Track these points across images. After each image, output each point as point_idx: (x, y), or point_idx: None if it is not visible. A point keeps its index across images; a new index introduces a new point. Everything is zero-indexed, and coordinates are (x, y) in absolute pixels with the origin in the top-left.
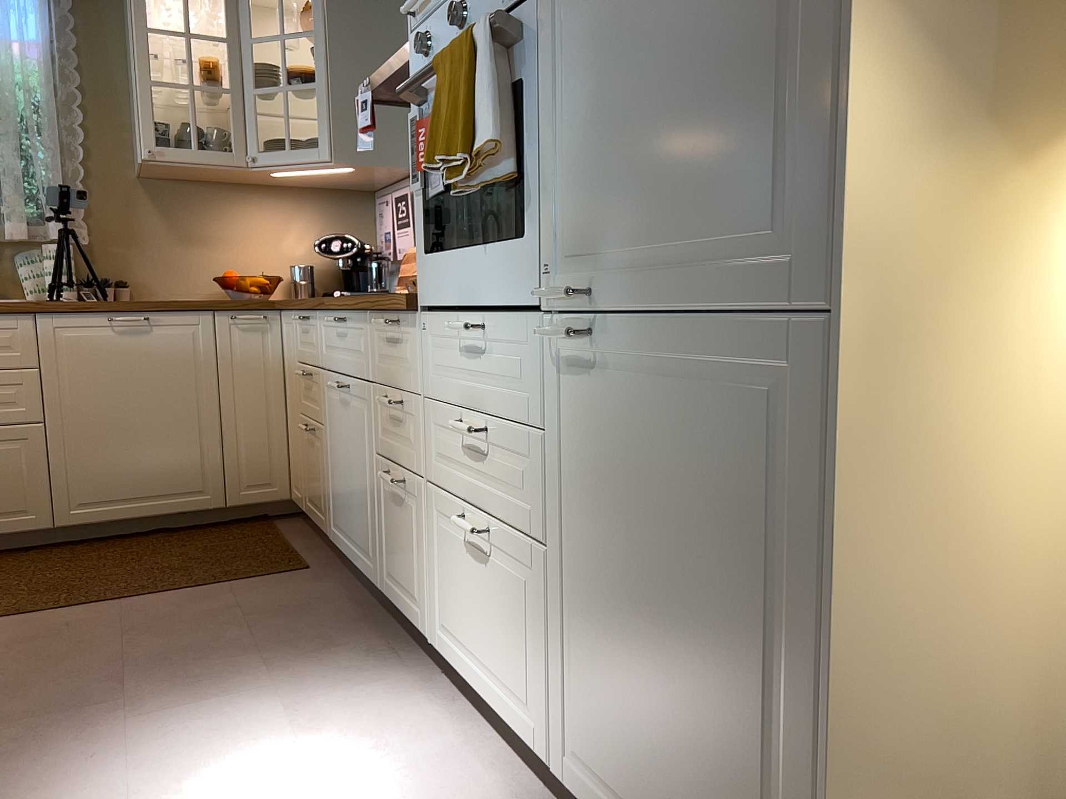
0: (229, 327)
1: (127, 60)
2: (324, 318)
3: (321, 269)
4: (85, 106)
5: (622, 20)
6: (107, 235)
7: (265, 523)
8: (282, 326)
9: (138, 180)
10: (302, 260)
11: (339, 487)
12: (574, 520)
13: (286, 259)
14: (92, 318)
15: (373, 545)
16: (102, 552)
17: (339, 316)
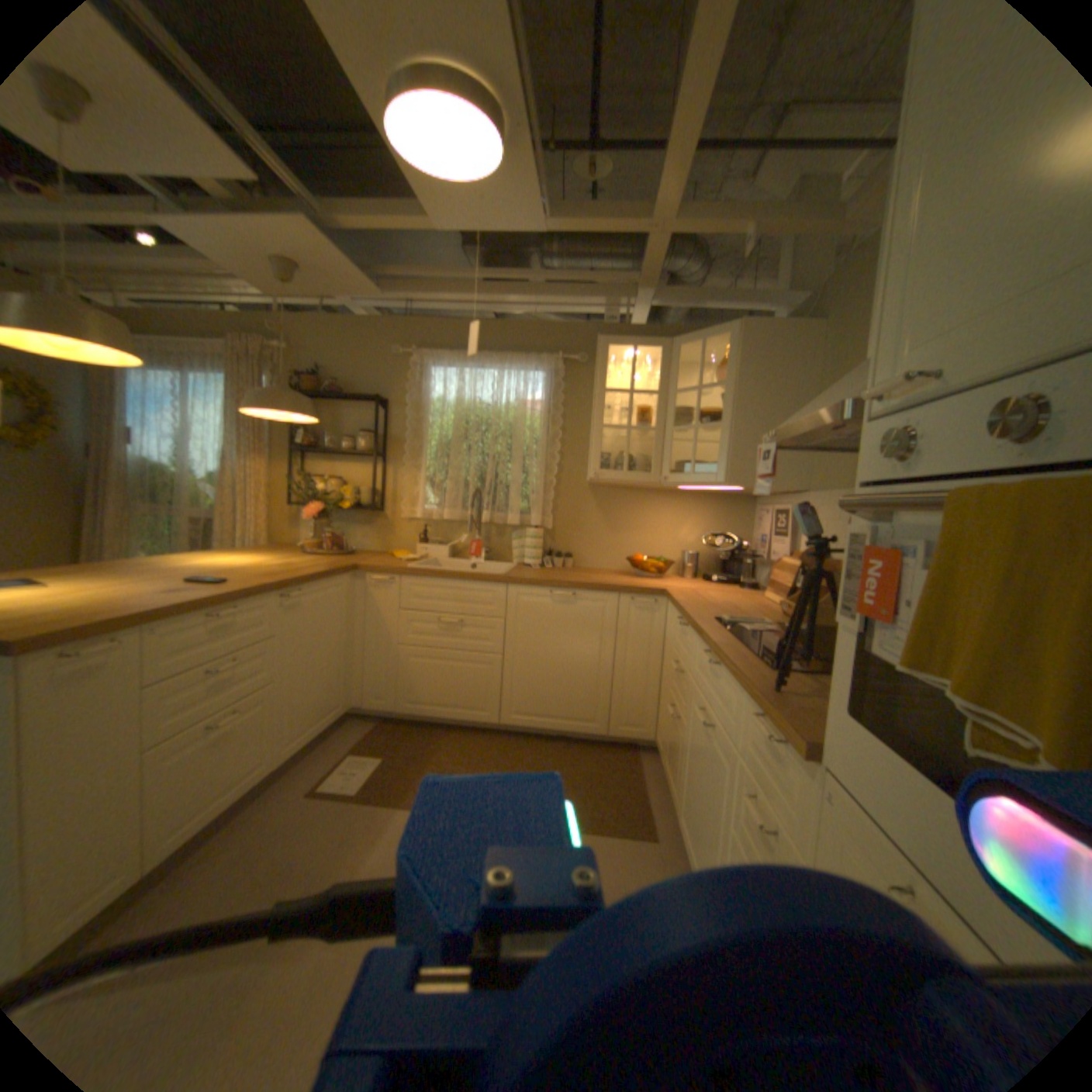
0: (628, 606)
1: (592, 409)
2: (700, 640)
3: (705, 555)
4: (563, 440)
5: None
6: (564, 523)
7: (633, 756)
8: (667, 611)
9: (588, 487)
10: (692, 547)
11: (692, 797)
12: None
13: (680, 547)
14: (540, 590)
15: None
16: (522, 752)
17: (714, 656)
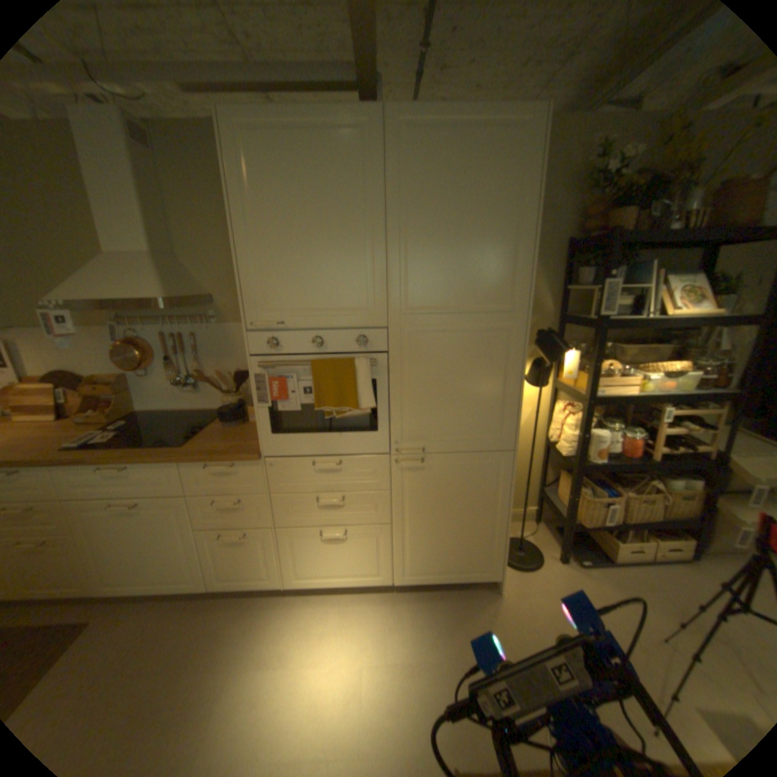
0: None
1: None
2: (66, 470)
3: None
4: None
5: (435, 376)
6: None
7: None
8: None
9: None
10: None
11: (118, 562)
12: (404, 511)
13: None
14: None
15: (191, 574)
16: None
17: (110, 468)
